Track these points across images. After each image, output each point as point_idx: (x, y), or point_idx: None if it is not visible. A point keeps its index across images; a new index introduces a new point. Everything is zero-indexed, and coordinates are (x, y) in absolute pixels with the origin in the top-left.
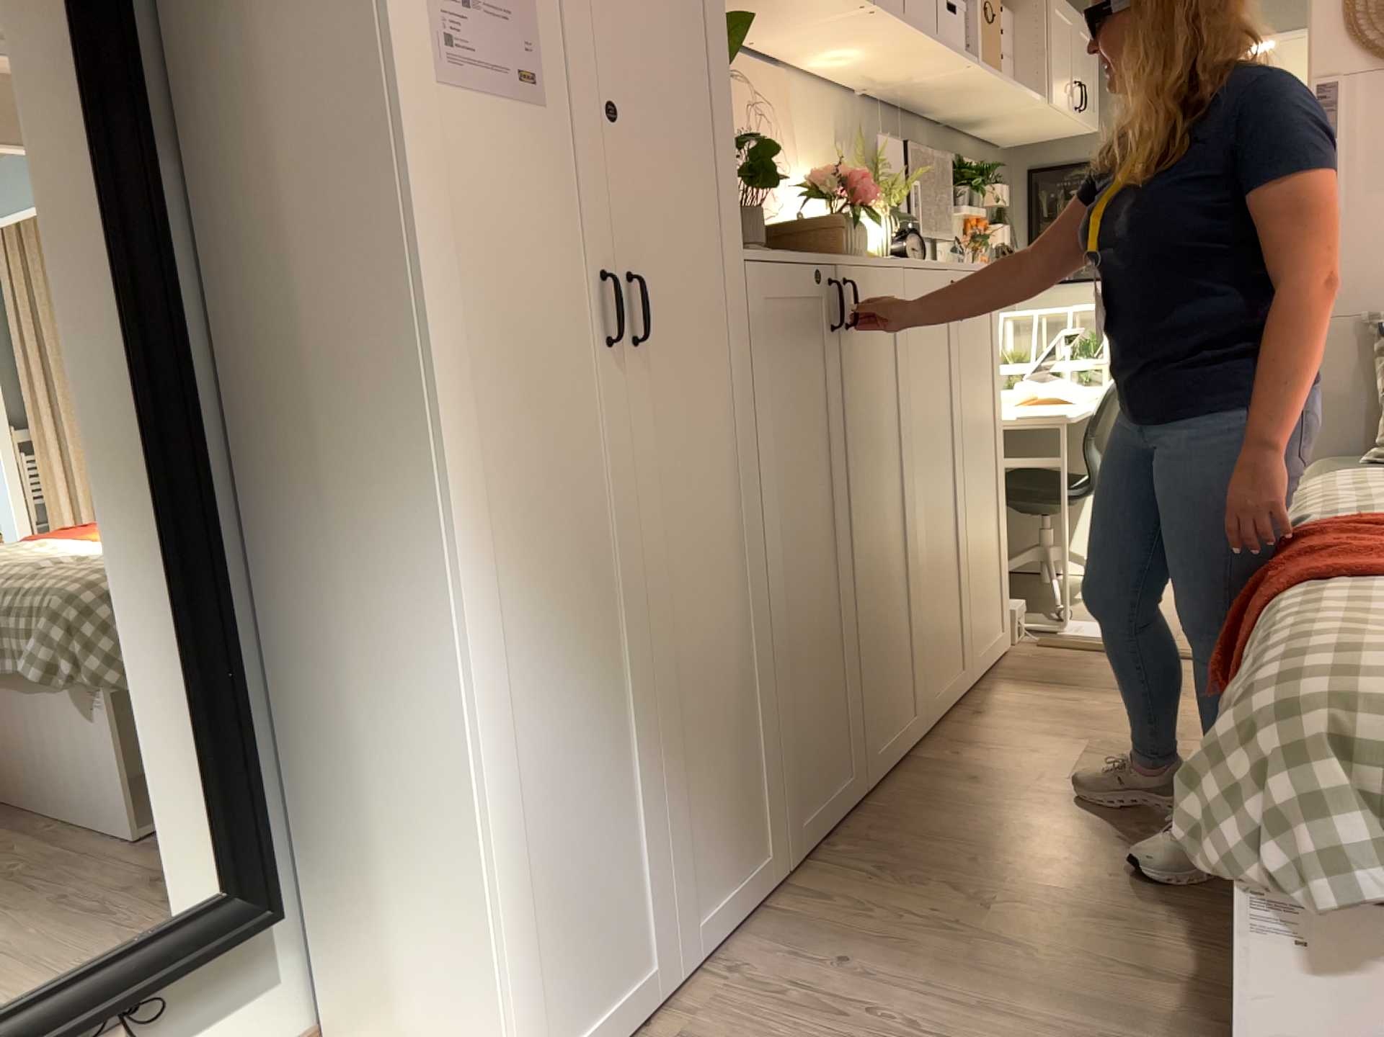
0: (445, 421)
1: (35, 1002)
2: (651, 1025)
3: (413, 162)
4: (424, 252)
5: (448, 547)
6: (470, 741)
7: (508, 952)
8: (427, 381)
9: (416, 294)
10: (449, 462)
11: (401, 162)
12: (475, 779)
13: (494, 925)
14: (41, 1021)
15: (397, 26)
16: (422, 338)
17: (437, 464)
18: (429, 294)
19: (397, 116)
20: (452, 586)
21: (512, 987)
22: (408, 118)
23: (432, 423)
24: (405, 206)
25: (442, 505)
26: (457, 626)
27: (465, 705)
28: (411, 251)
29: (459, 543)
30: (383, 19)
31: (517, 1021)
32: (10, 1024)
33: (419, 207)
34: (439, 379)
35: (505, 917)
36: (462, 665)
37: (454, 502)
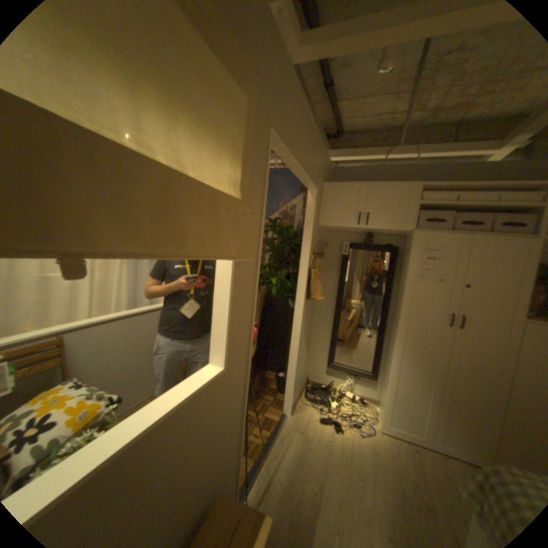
0: (402, 328)
1: (349, 367)
2: (422, 448)
3: (408, 293)
4: (406, 305)
5: (397, 344)
6: (392, 372)
7: (390, 405)
8: (400, 322)
9: (402, 310)
10: (401, 333)
11: (405, 293)
12: (391, 377)
13: (388, 399)
14: (348, 370)
15: (411, 275)
16: (401, 316)
17: (398, 333)
18: (405, 311)
19: (406, 287)
20: (396, 350)
21: (389, 410)
22: (409, 287)
23: (399, 327)
24: (404, 299)
25: (398, 339)
26: (395, 355)
27: (393, 366)
28: (403, 304)
29: (399, 345)
30: (408, 275)
31: (388, 415)
32: (345, 367)
33: (407, 299)
34: (403, 322)
35: (390, 399)
36: (394, 361)
37: (400, 339)
